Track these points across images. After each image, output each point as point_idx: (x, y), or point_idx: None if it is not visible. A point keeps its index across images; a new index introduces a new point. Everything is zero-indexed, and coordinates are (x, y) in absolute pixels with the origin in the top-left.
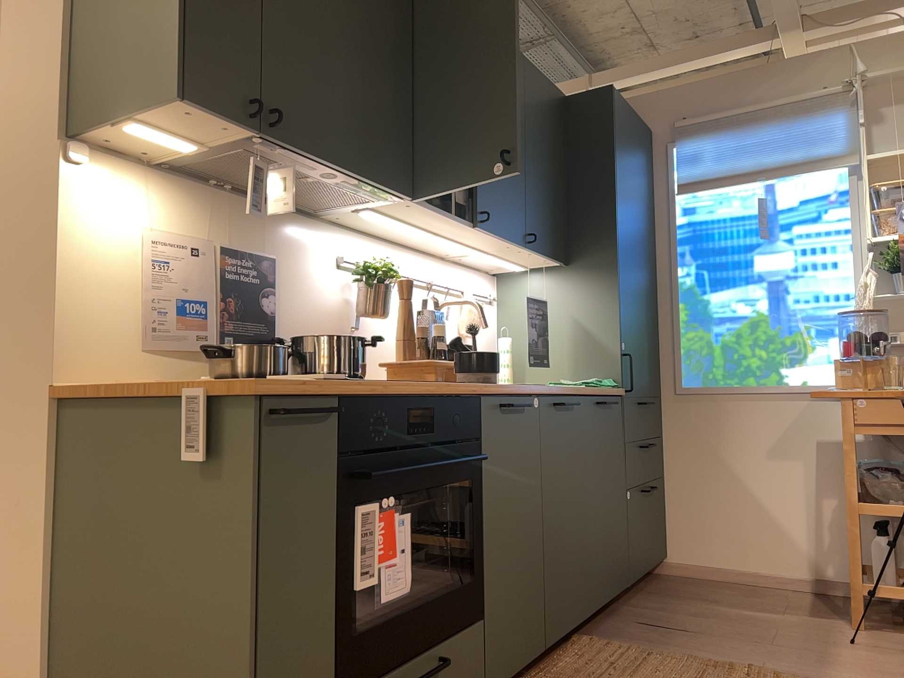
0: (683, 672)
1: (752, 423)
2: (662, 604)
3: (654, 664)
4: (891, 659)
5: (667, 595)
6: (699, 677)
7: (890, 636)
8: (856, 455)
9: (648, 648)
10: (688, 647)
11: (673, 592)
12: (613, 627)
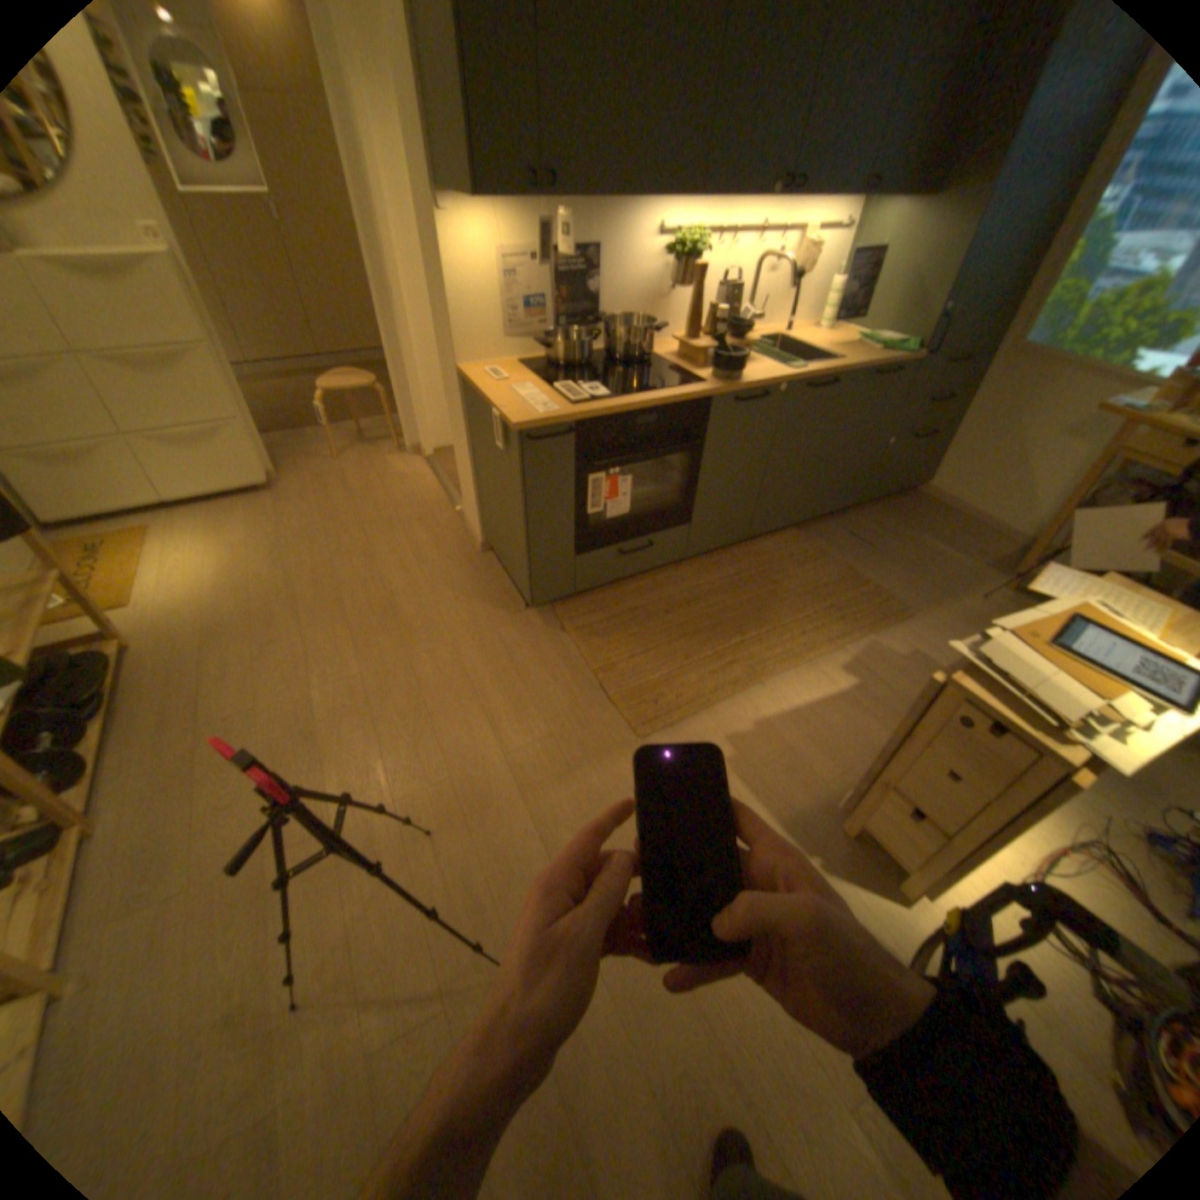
0: (827, 577)
1: (1066, 397)
2: (881, 520)
3: (816, 565)
4: (992, 617)
5: (896, 513)
6: (833, 583)
7: (1024, 602)
8: (1098, 473)
9: (829, 551)
10: (856, 560)
11: (903, 512)
12: (823, 529)
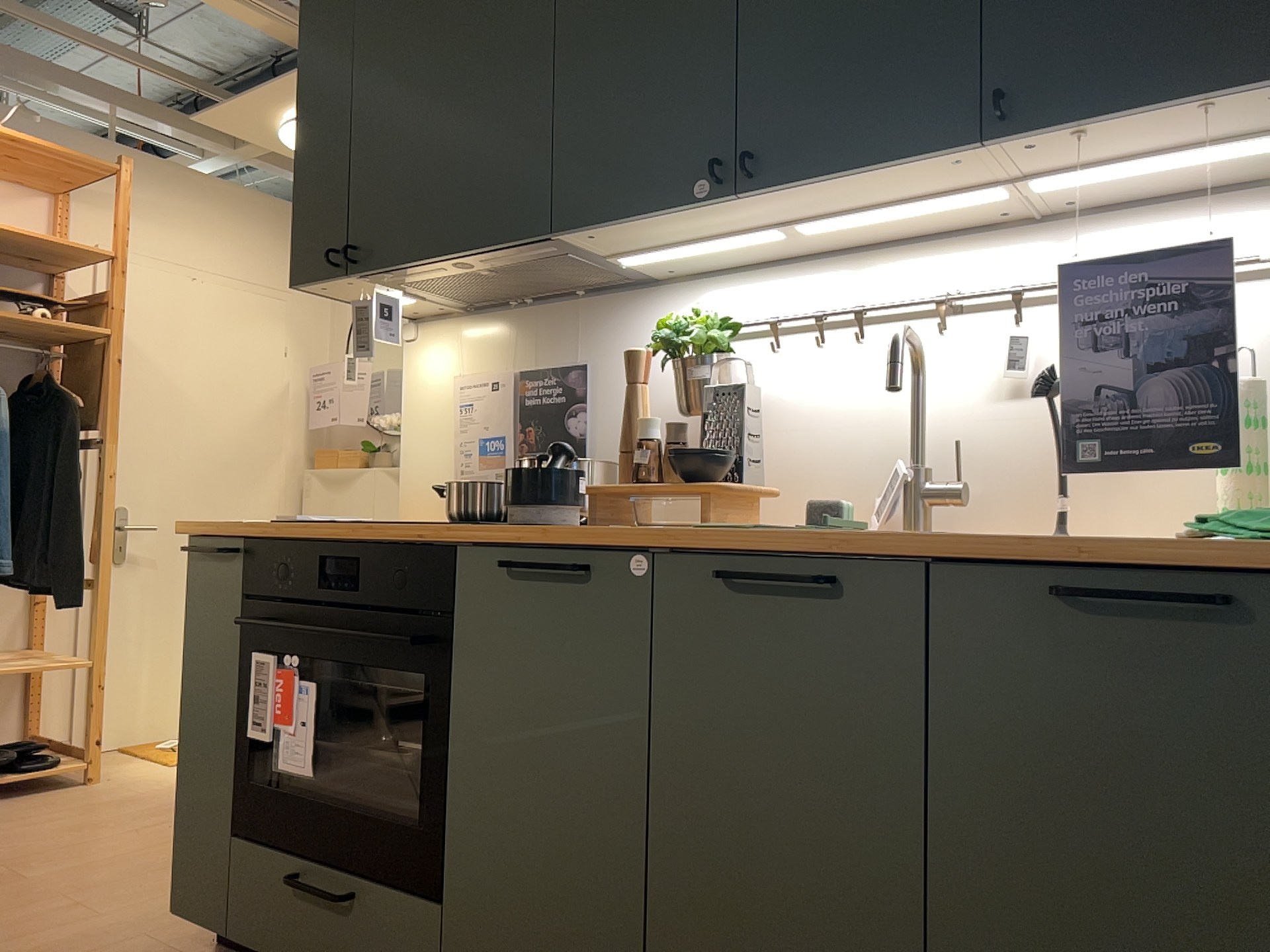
0: None
1: None
2: None
3: None
4: None
5: None
6: None
7: None
8: None
9: None
10: None
11: None
12: None
